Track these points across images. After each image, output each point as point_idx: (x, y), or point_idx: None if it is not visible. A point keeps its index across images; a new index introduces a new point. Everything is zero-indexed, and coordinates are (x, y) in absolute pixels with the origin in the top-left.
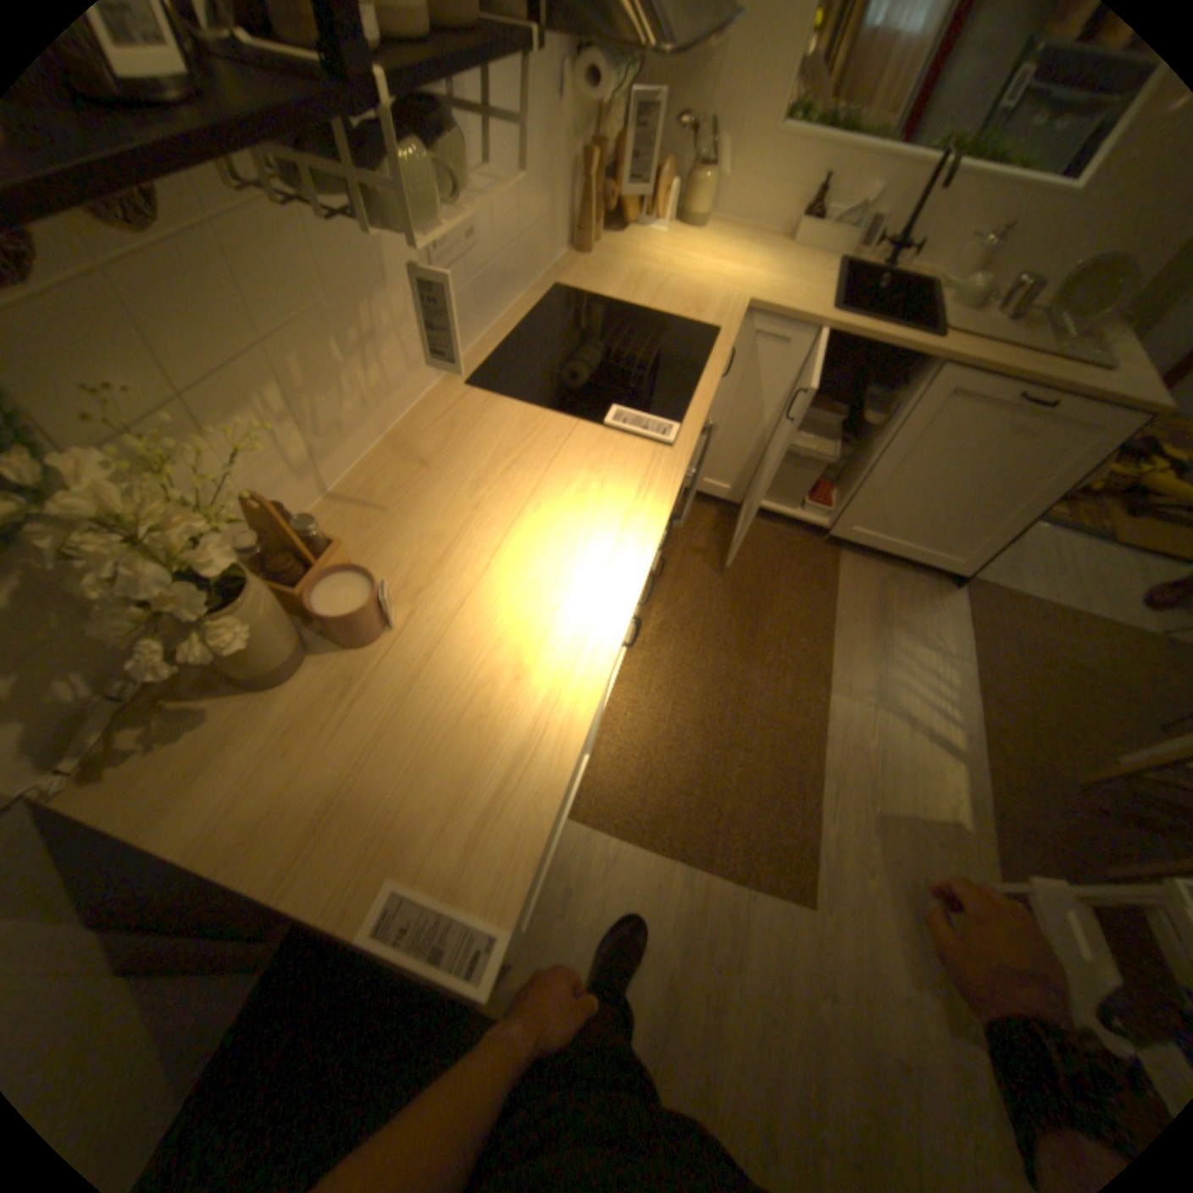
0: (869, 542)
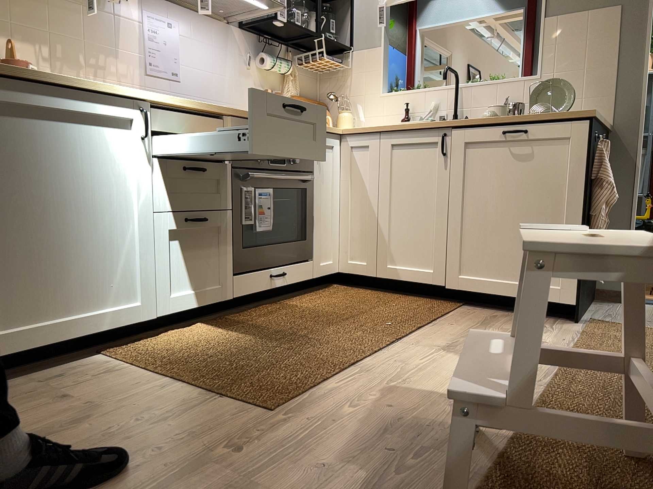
0: (476, 288)
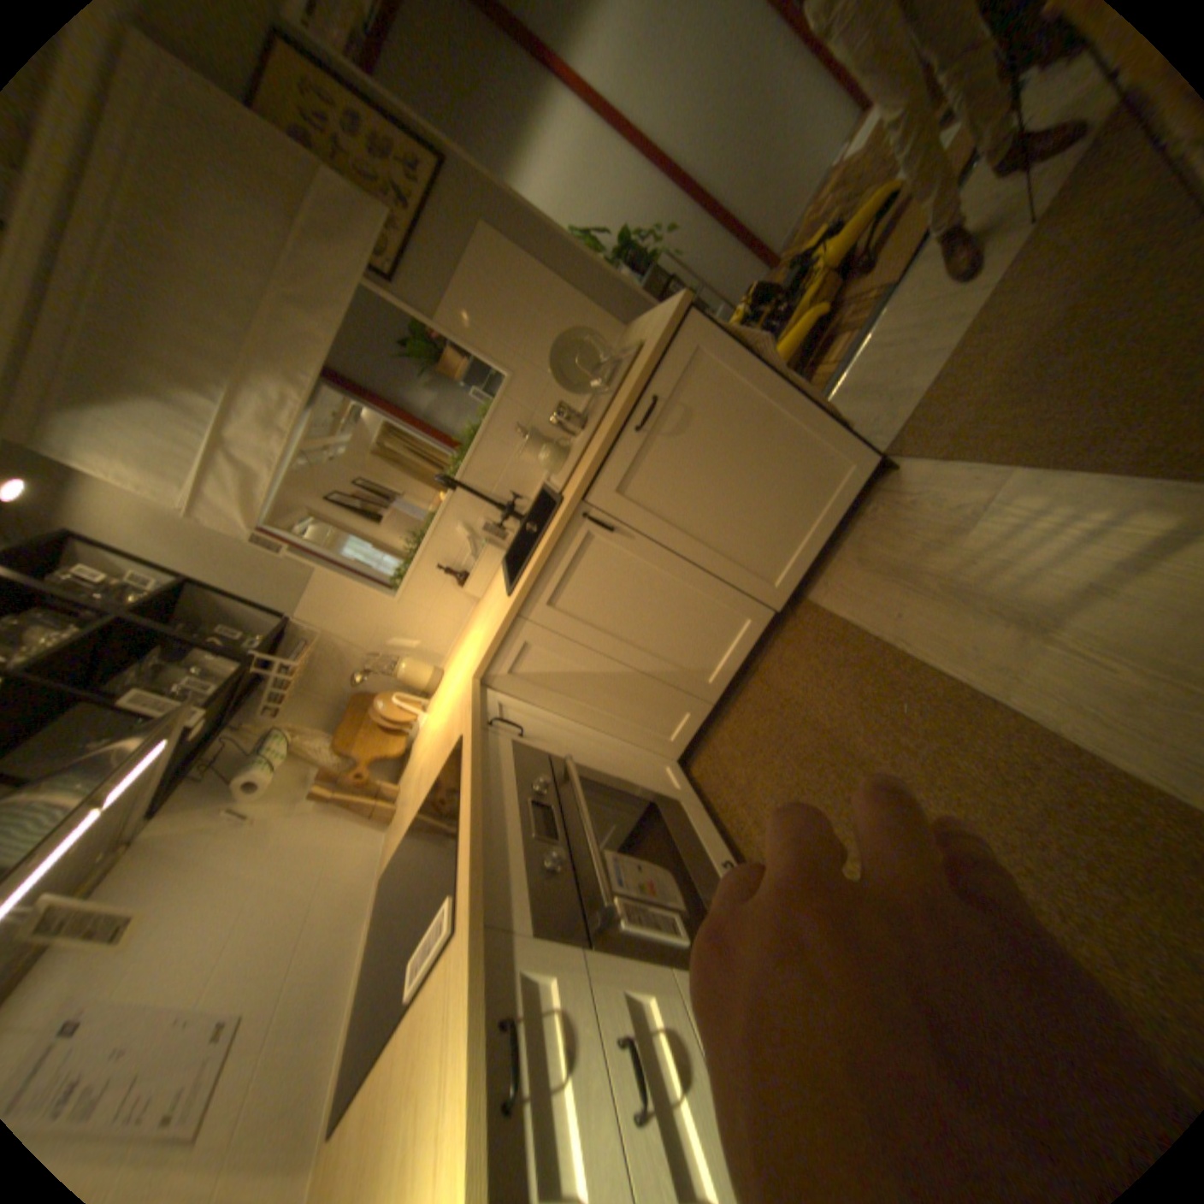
0: (806, 571)
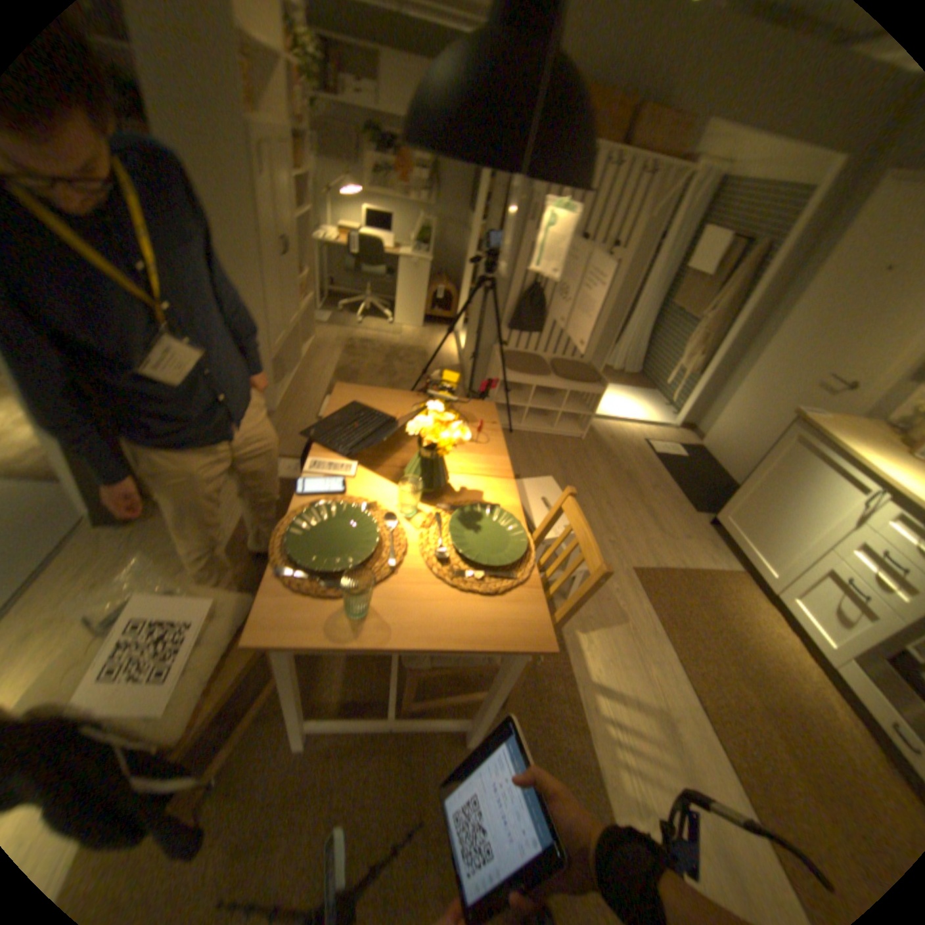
0: None
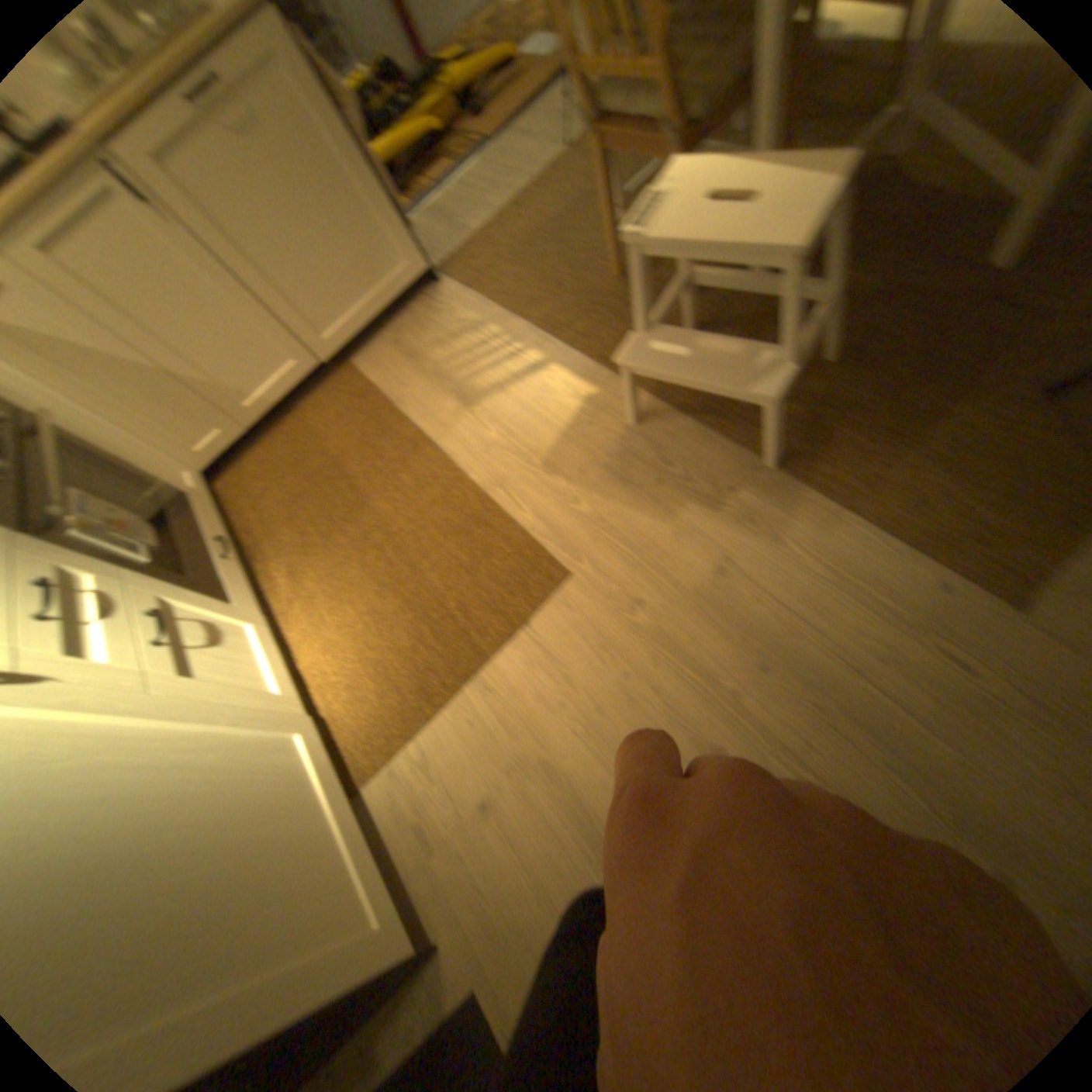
0: (347, 335)
